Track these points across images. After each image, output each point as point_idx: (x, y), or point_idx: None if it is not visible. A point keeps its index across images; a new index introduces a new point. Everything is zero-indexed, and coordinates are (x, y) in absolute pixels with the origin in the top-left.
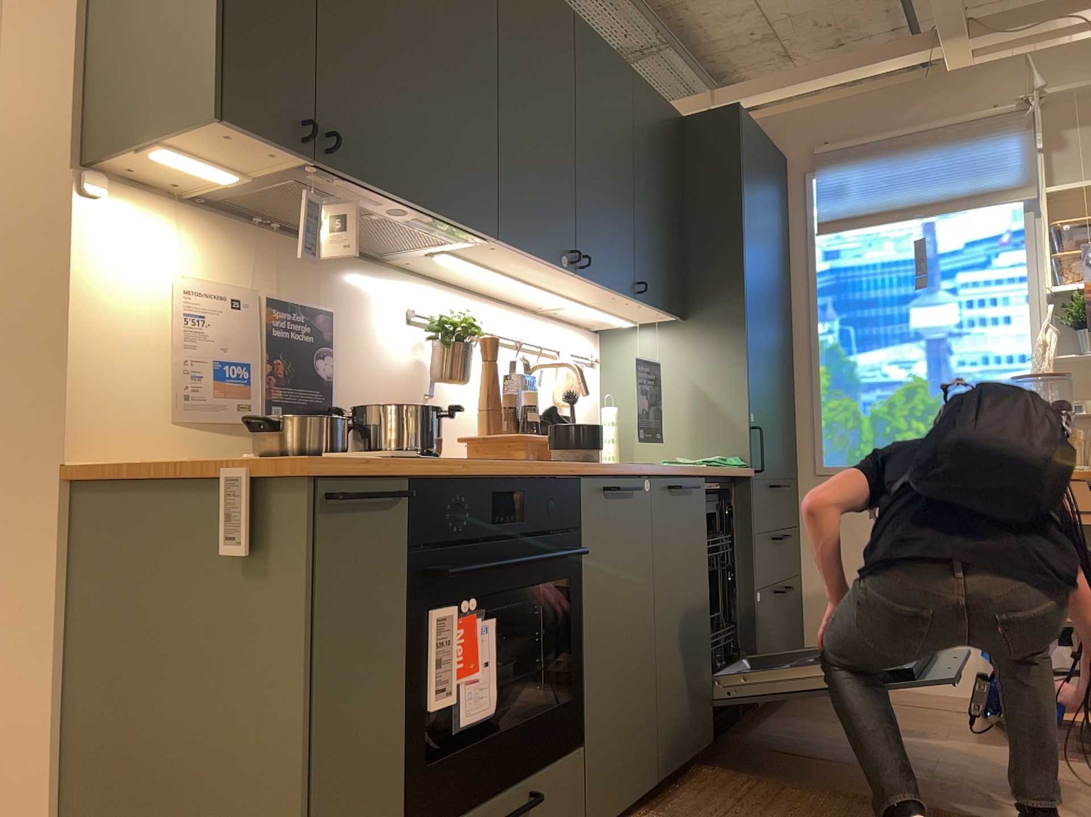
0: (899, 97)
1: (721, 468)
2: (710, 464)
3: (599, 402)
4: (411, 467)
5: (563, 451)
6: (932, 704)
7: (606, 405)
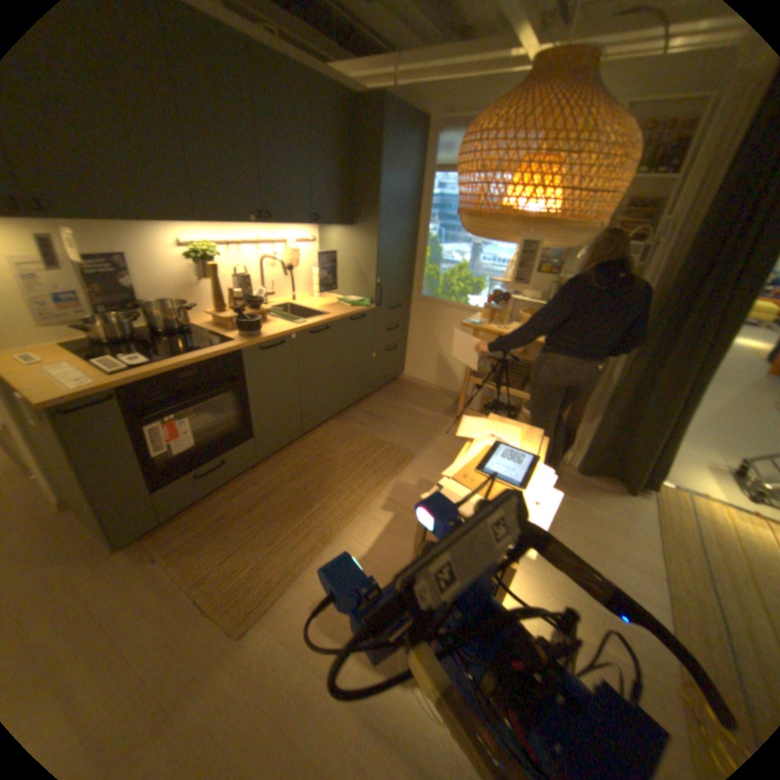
0: (493, 84)
1: (356, 307)
2: (352, 305)
3: (314, 263)
4: (112, 386)
5: (238, 333)
6: (442, 393)
7: (315, 267)
